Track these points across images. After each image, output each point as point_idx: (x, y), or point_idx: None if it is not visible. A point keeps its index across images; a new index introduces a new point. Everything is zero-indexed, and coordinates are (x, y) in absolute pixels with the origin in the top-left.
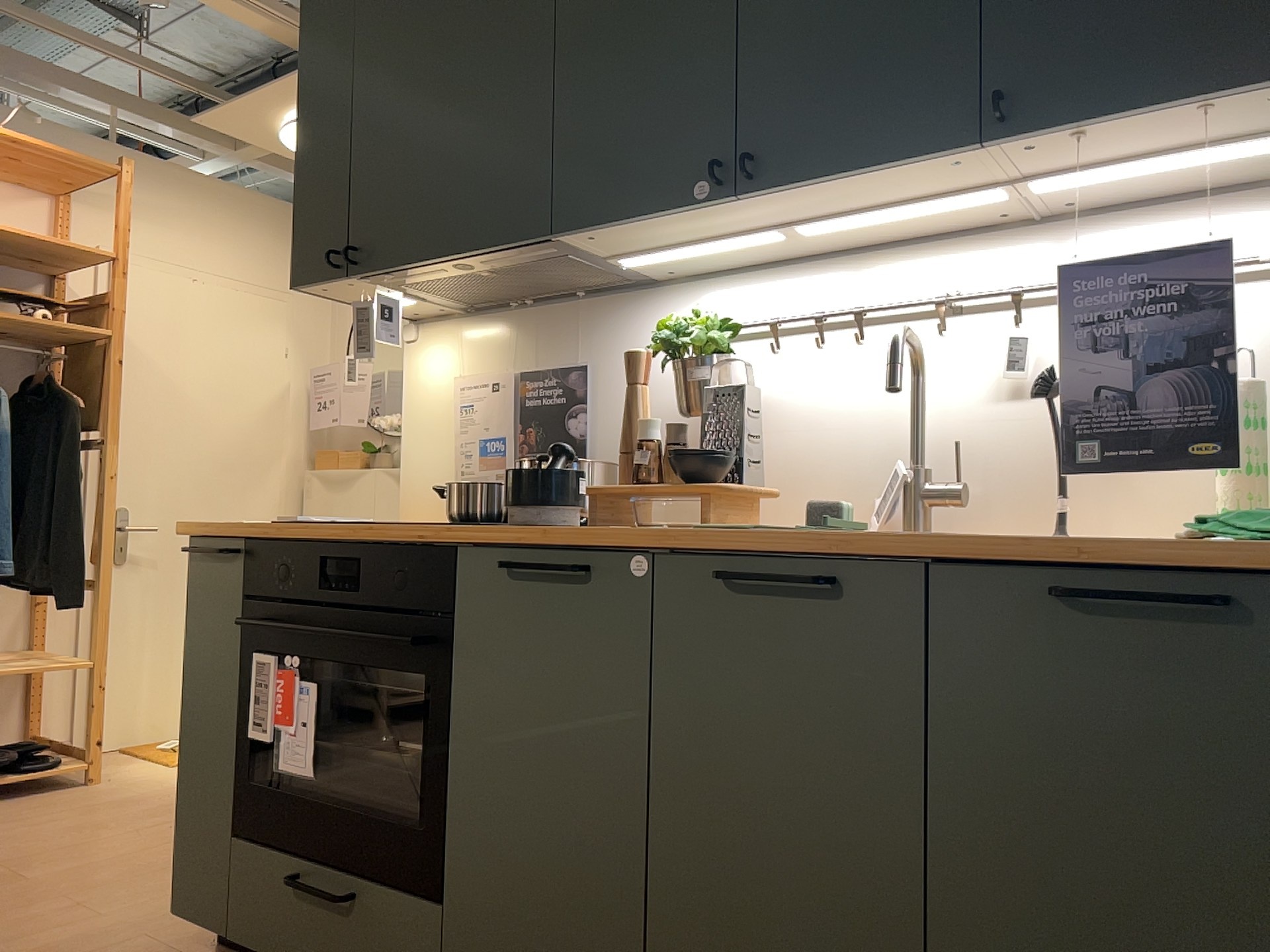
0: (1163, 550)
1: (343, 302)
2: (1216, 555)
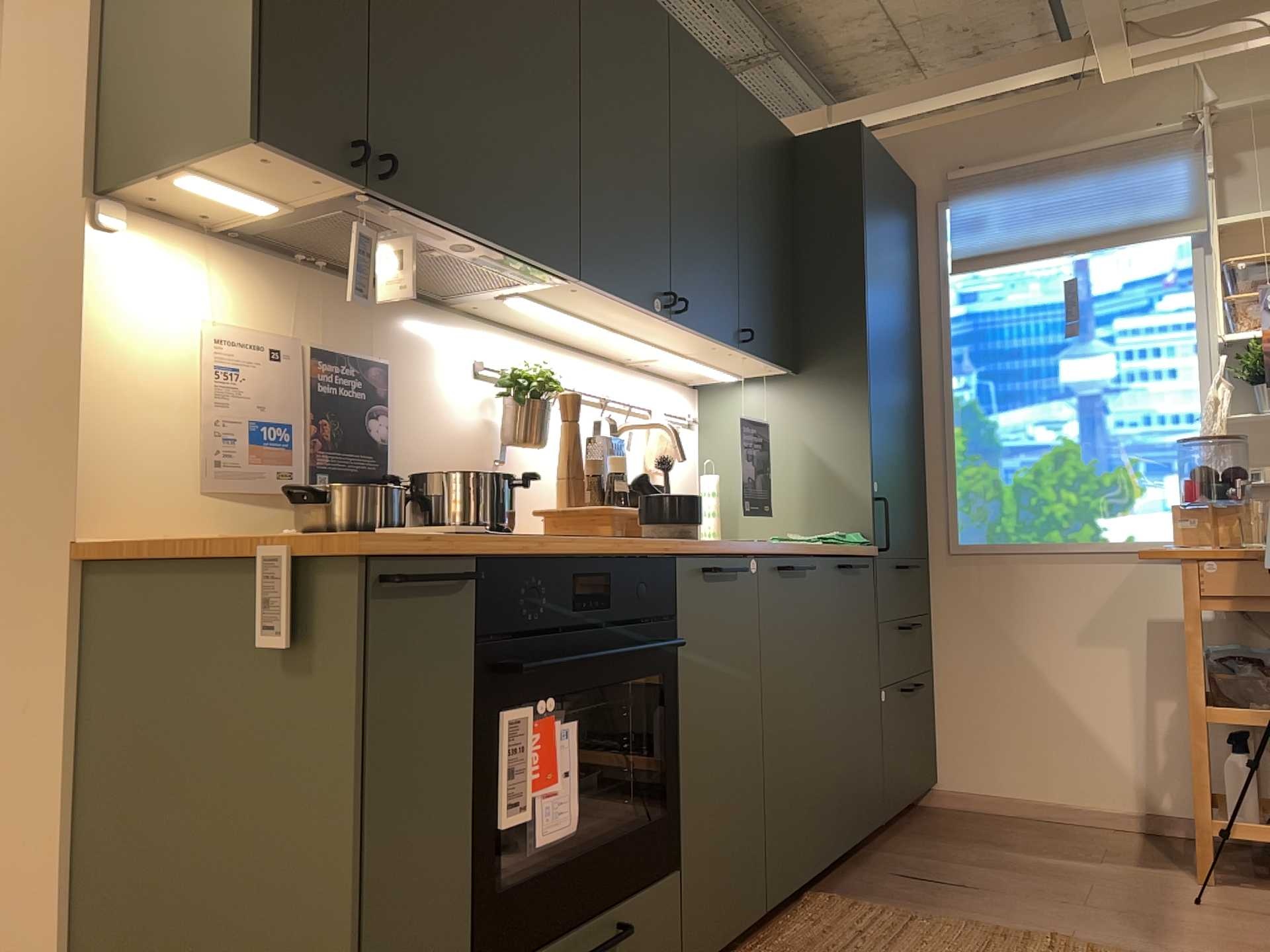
0: (847, 549)
1: (193, 163)
2: (855, 550)
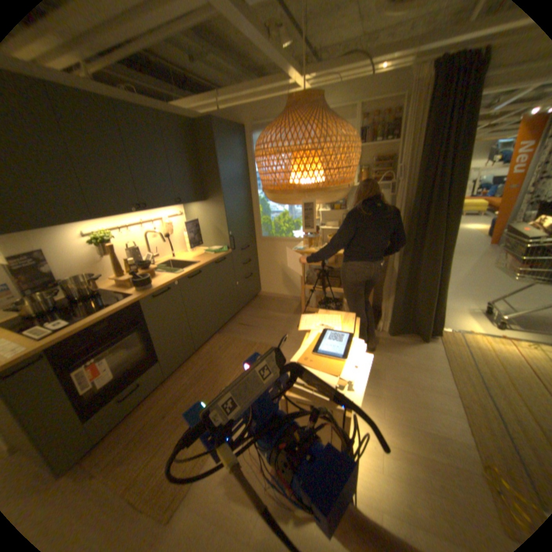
0: (218, 256)
1: None
2: (221, 255)
